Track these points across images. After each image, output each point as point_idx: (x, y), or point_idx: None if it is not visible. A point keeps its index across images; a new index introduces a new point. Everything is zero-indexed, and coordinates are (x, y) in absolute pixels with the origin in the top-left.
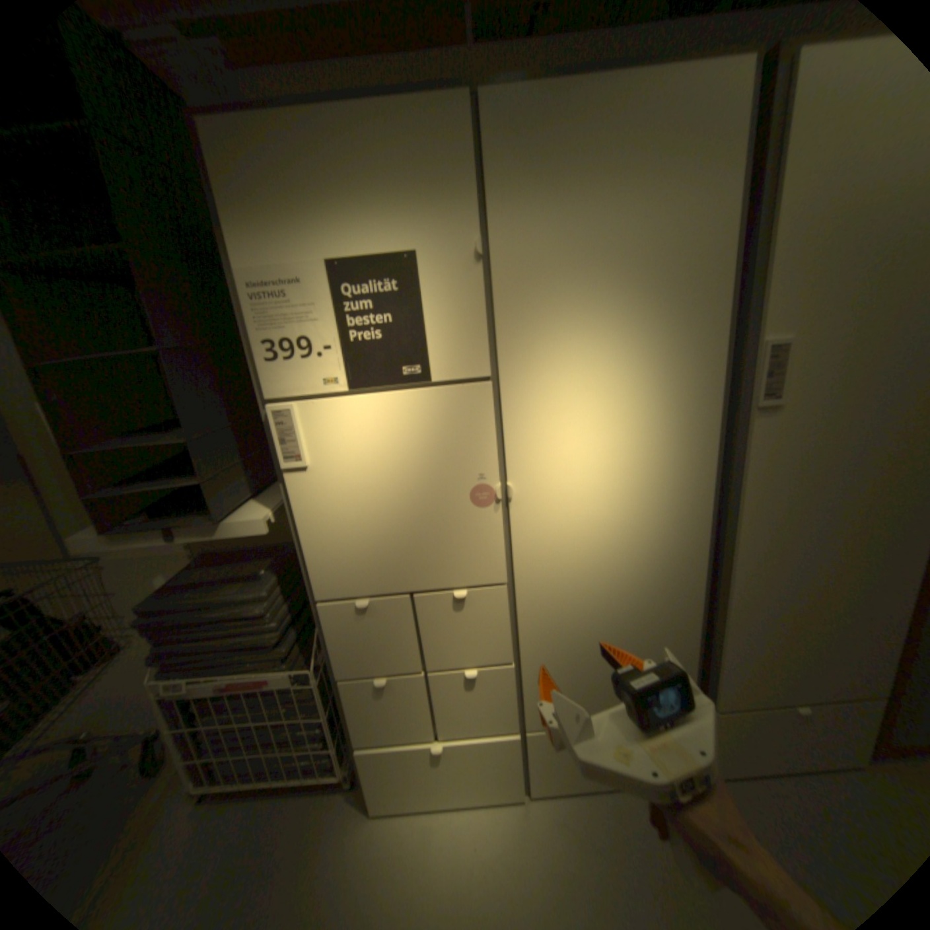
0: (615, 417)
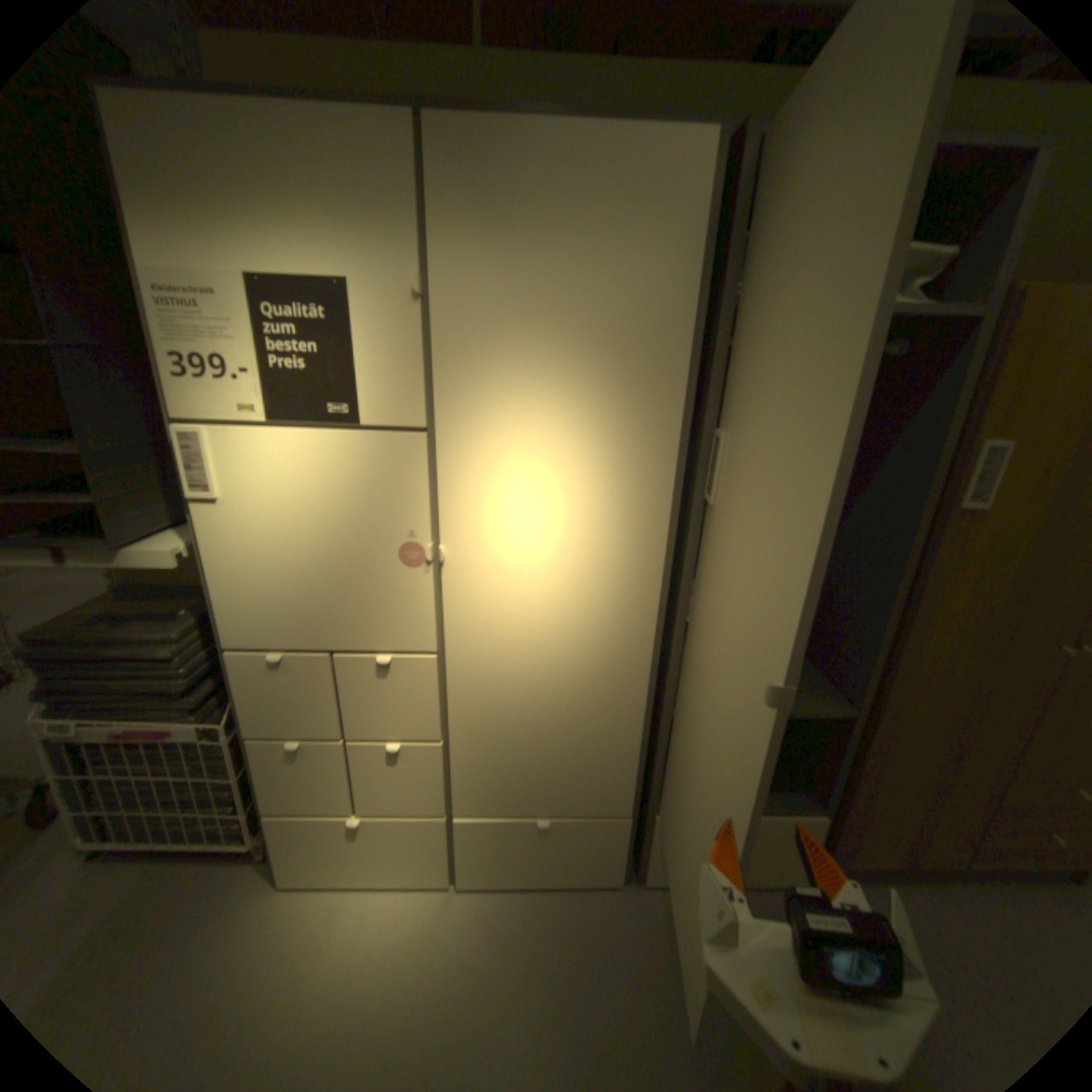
0: (559, 491)
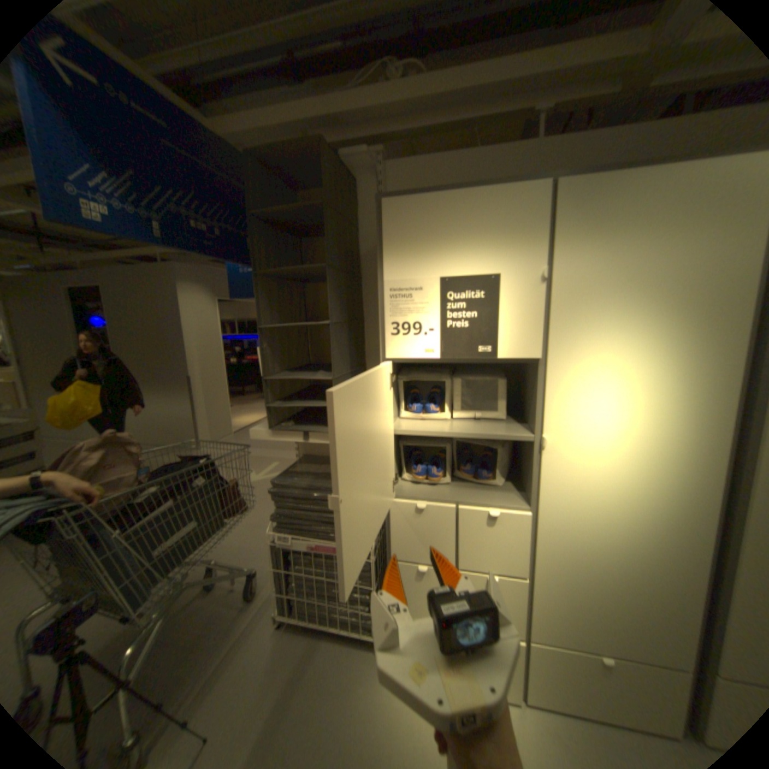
0: (639, 398)
